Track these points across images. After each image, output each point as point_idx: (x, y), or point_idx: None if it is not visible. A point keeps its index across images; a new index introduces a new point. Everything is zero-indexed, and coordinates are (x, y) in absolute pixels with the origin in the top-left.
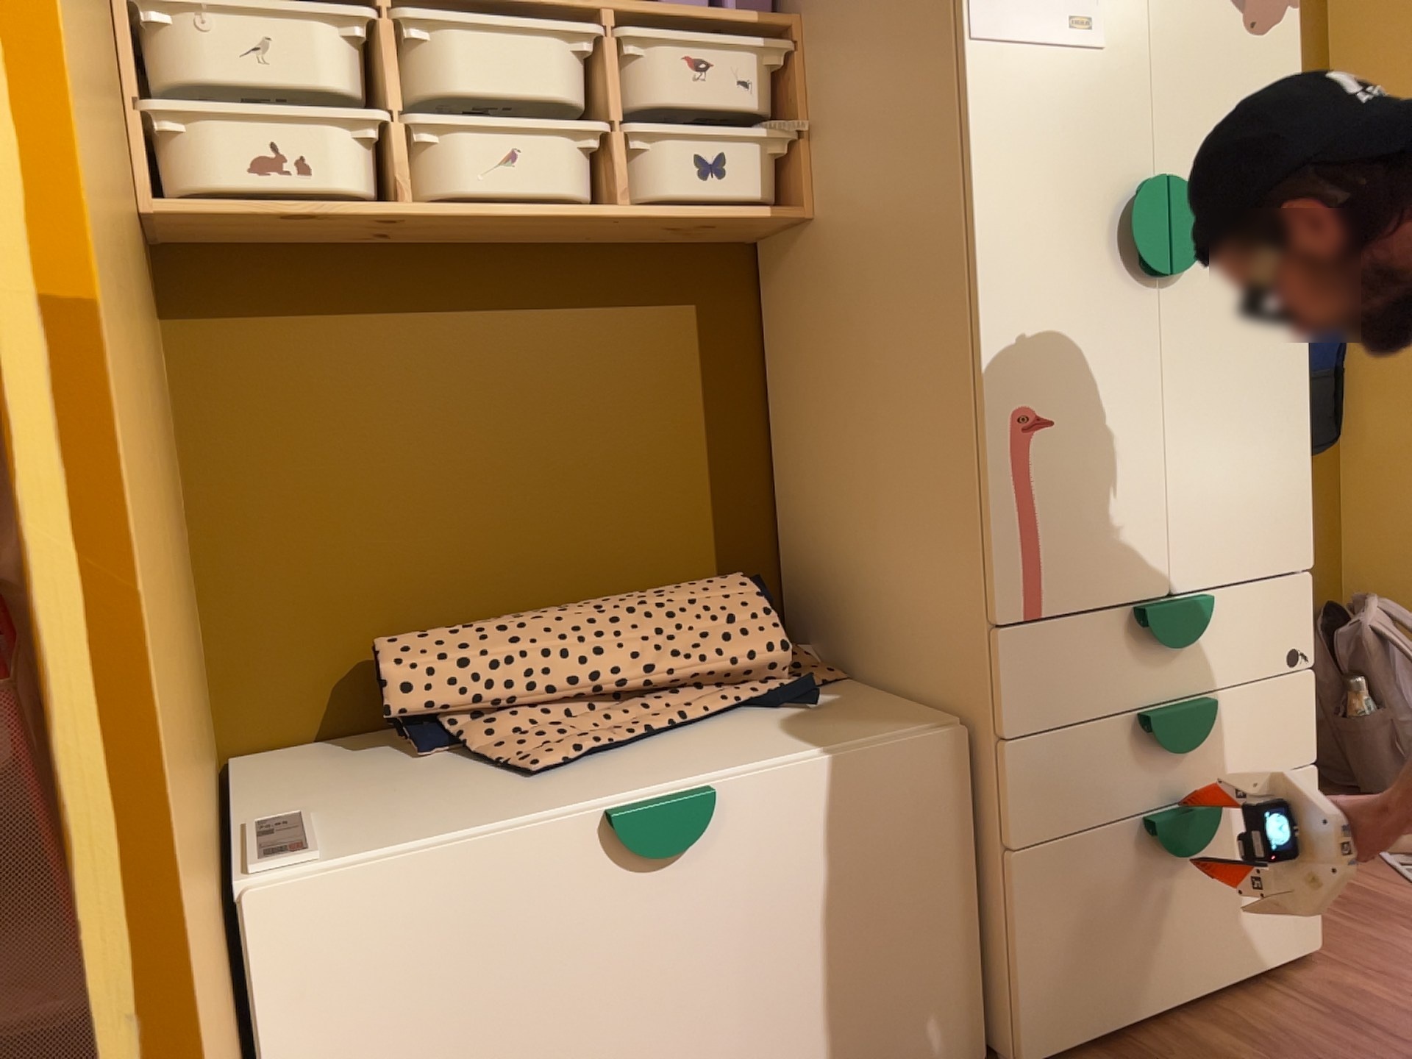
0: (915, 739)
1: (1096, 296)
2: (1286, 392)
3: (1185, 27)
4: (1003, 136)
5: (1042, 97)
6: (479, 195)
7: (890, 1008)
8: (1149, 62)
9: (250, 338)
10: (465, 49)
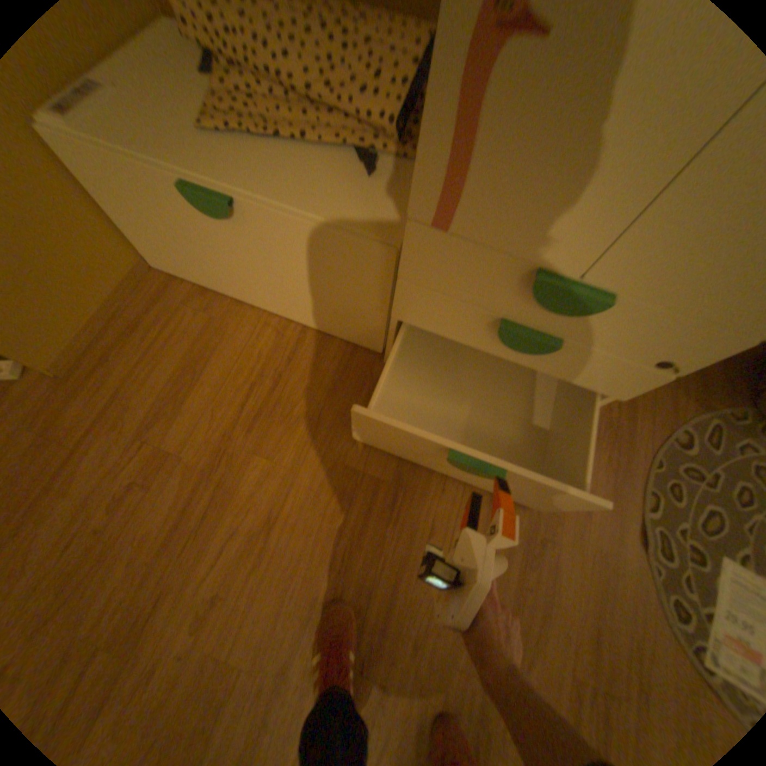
0: (361, 240)
1: None
2: None
3: None
4: None
5: None
6: None
7: (338, 319)
8: None
9: None
10: None
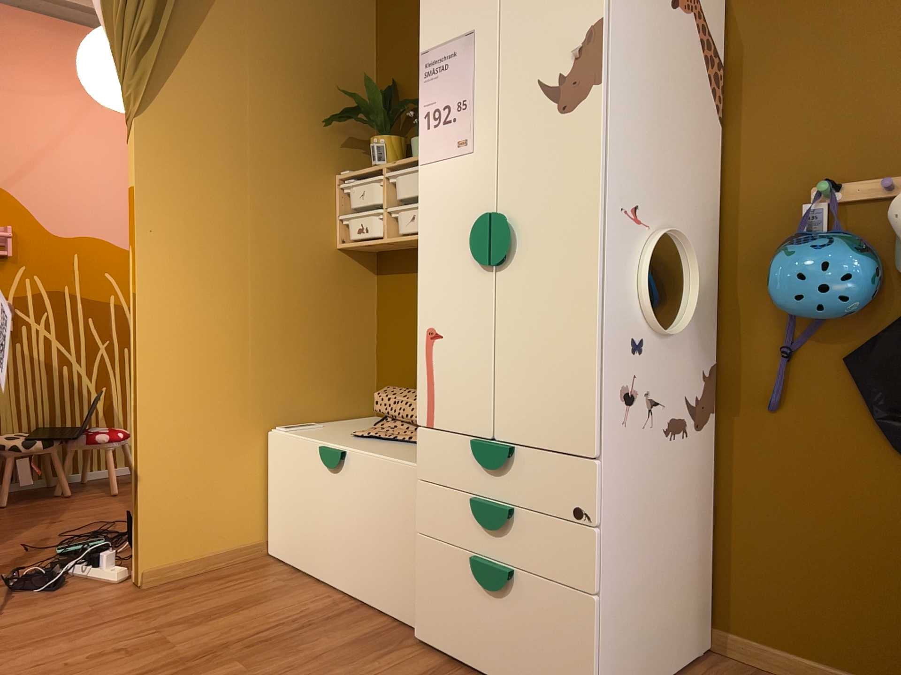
0: (407, 467)
1: (463, 275)
2: (578, 336)
3: (519, 125)
4: (429, 204)
5: (445, 182)
6: (401, 232)
7: (389, 576)
8: (496, 151)
9: (391, 280)
10: (401, 181)
